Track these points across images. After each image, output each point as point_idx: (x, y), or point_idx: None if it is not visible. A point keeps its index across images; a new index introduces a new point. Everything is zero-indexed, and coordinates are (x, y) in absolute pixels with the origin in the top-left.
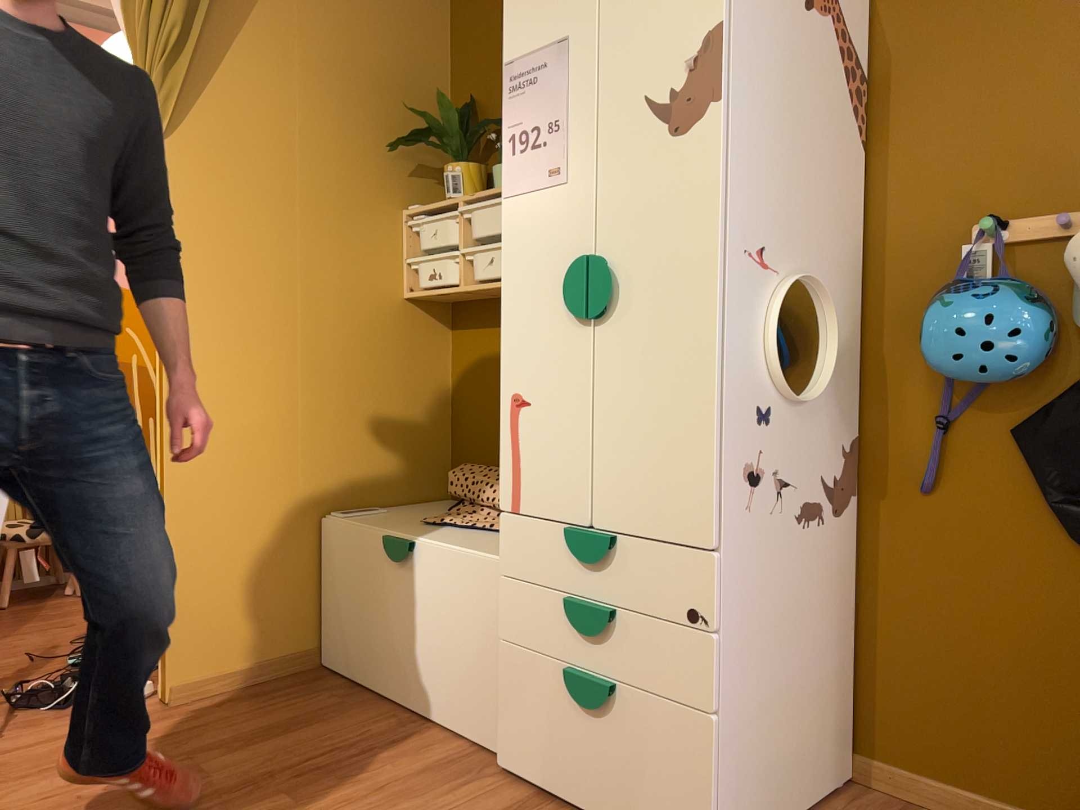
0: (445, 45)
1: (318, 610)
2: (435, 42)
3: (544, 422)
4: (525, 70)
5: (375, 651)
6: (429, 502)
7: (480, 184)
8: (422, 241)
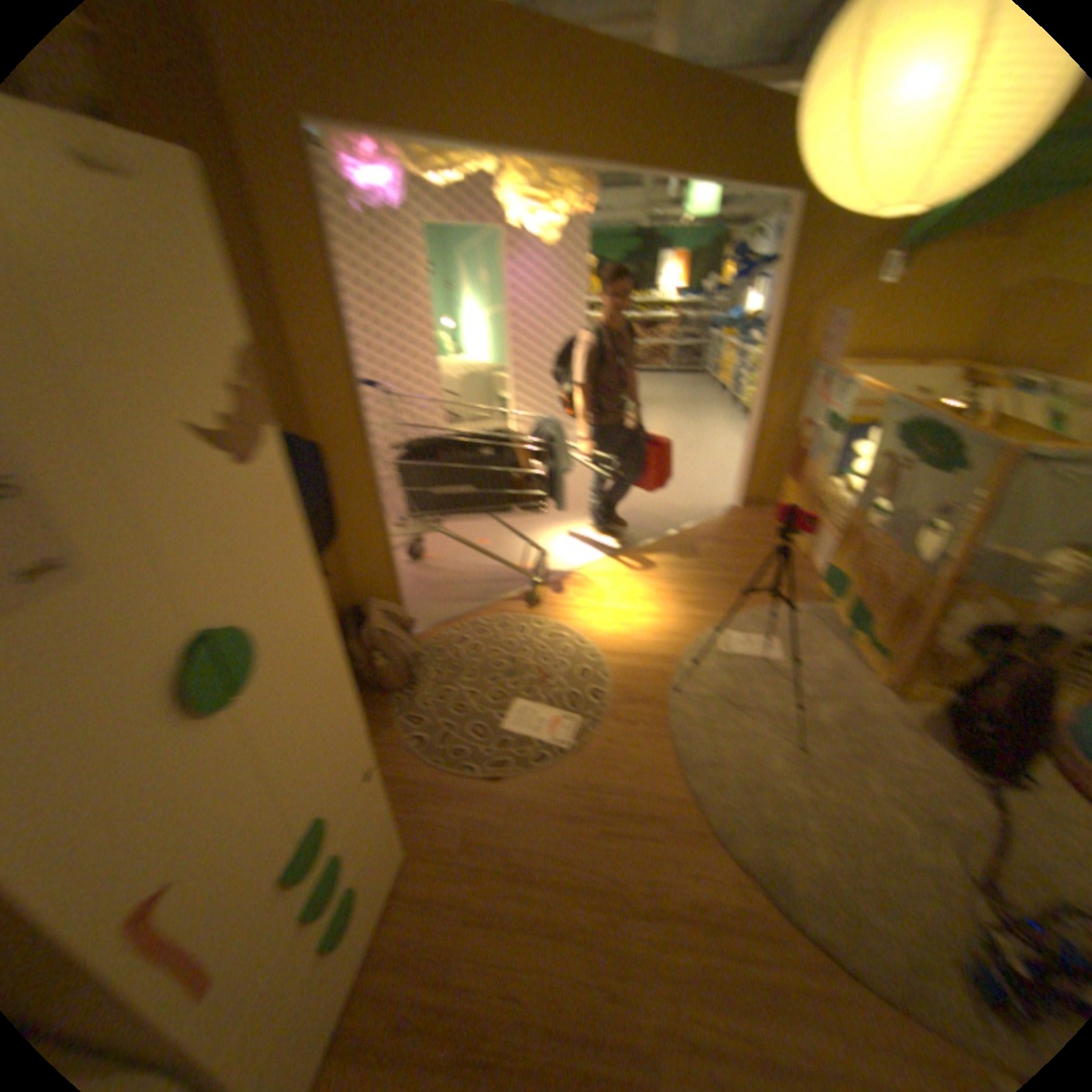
0: None
1: None
2: None
3: (207, 862)
4: None
5: None
6: None
7: None
8: None
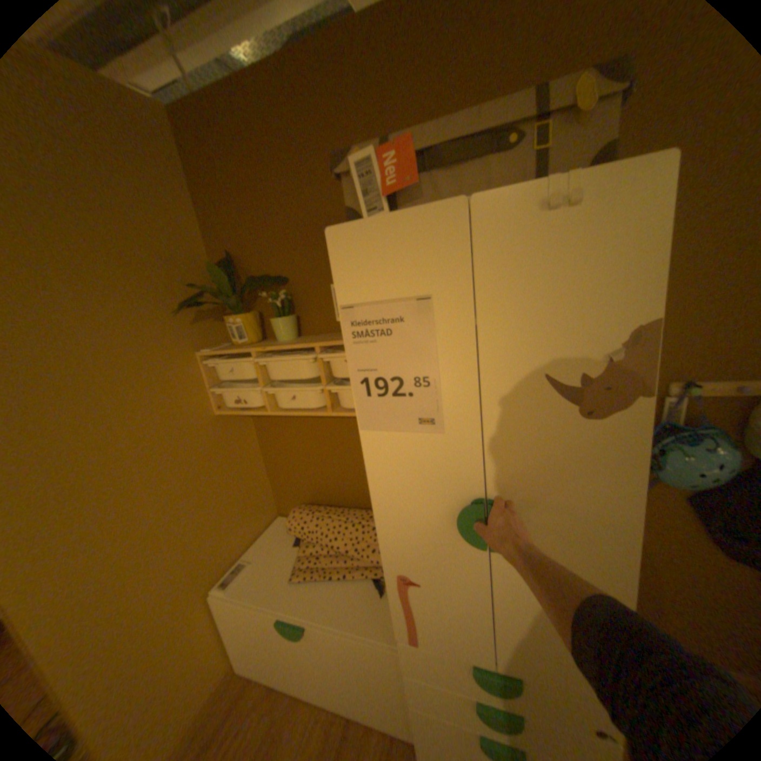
0: (188, 205)
1: (223, 645)
2: (180, 204)
3: (438, 600)
4: (371, 317)
5: (284, 675)
6: (268, 526)
7: (259, 326)
8: (217, 369)
